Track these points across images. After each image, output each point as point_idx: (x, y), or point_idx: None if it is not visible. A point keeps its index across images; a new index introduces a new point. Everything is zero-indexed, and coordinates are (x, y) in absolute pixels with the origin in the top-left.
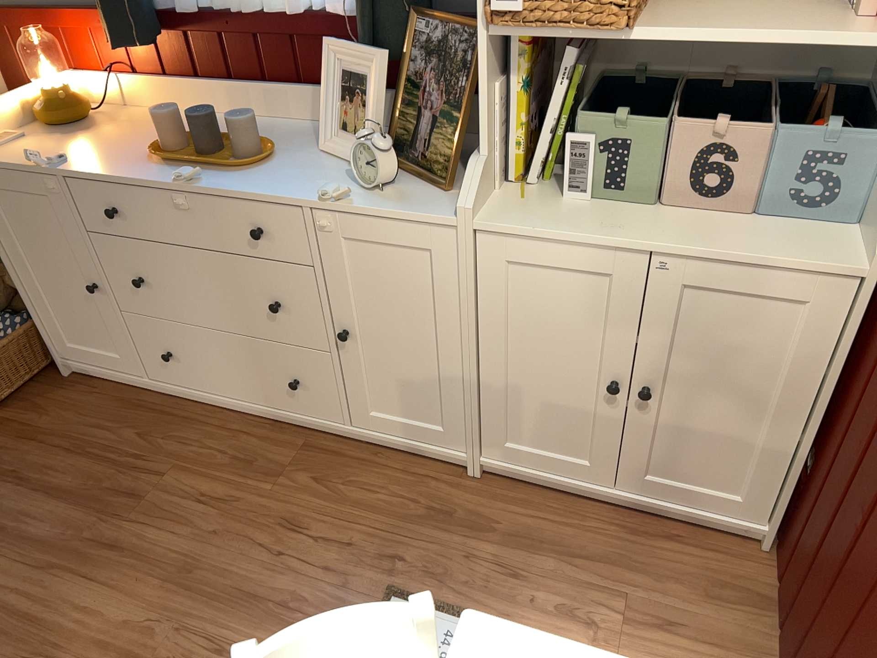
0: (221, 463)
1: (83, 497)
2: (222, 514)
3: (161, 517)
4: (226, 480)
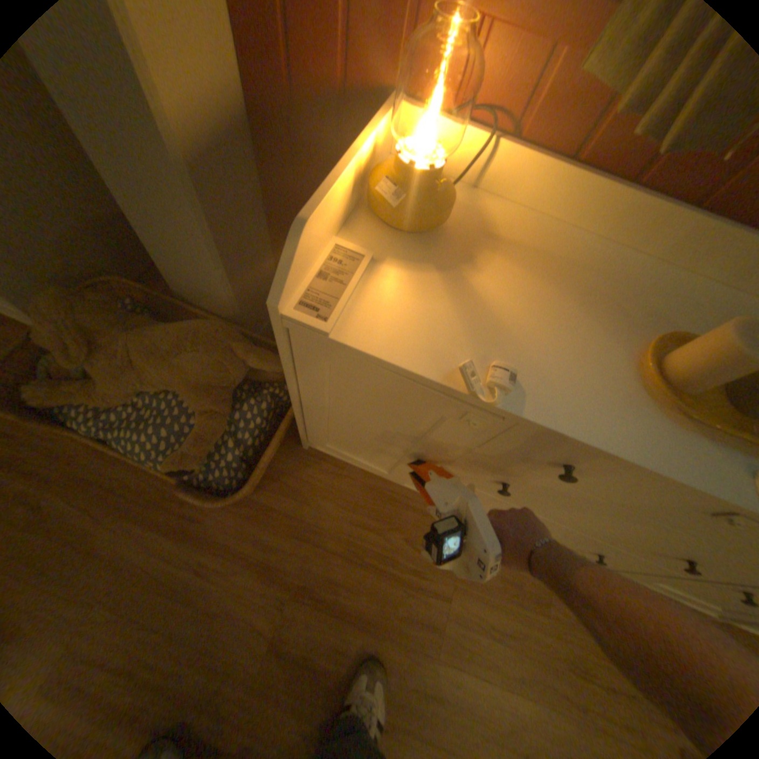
0: (493, 592)
1: (381, 635)
2: (518, 663)
3: (465, 666)
4: (506, 616)
